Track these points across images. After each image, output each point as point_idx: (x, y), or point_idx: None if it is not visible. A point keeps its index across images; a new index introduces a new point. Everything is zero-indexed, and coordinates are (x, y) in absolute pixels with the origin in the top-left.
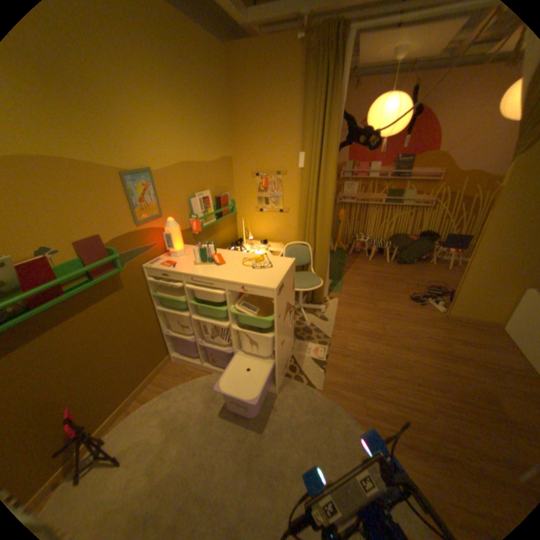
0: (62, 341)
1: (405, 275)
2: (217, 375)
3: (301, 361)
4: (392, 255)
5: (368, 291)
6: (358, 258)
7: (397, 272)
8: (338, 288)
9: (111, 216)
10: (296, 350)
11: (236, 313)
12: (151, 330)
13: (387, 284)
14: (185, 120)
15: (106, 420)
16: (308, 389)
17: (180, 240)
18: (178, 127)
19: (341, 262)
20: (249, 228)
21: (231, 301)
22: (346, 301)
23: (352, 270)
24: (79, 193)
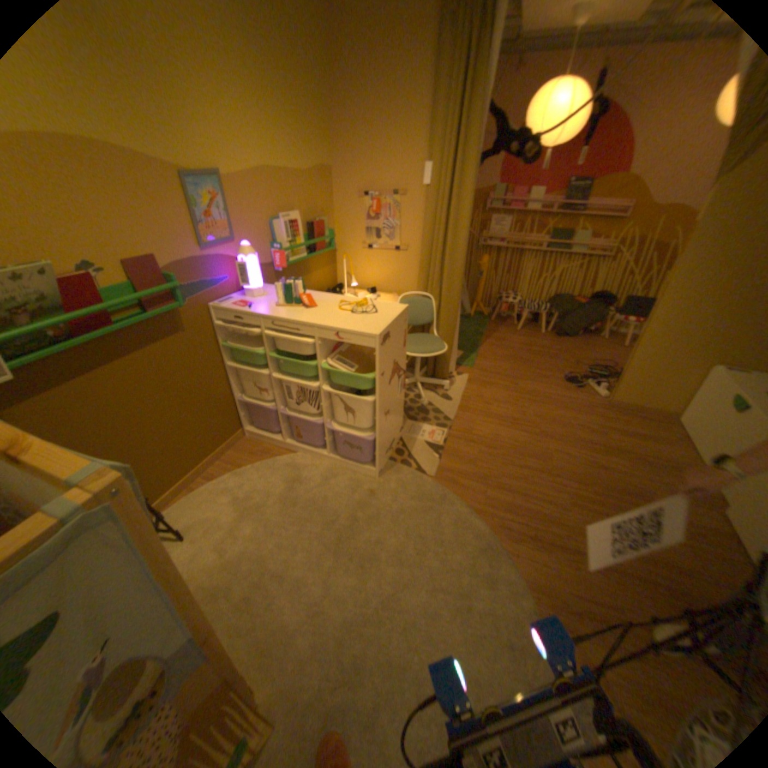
0: (111, 386)
1: (562, 350)
2: (303, 454)
3: (411, 444)
4: (550, 324)
5: (510, 367)
6: (503, 326)
7: (553, 345)
8: (470, 362)
9: (167, 232)
10: (405, 431)
11: (328, 371)
12: (219, 393)
13: (537, 360)
14: (266, 106)
15: (165, 494)
16: (416, 474)
17: (258, 275)
18: (256, 115)
19: (479, 330)
20: (351, 270)
21: (322, 355)
22: (479, 378)
23: (492, 341)
24: (128, 196)
